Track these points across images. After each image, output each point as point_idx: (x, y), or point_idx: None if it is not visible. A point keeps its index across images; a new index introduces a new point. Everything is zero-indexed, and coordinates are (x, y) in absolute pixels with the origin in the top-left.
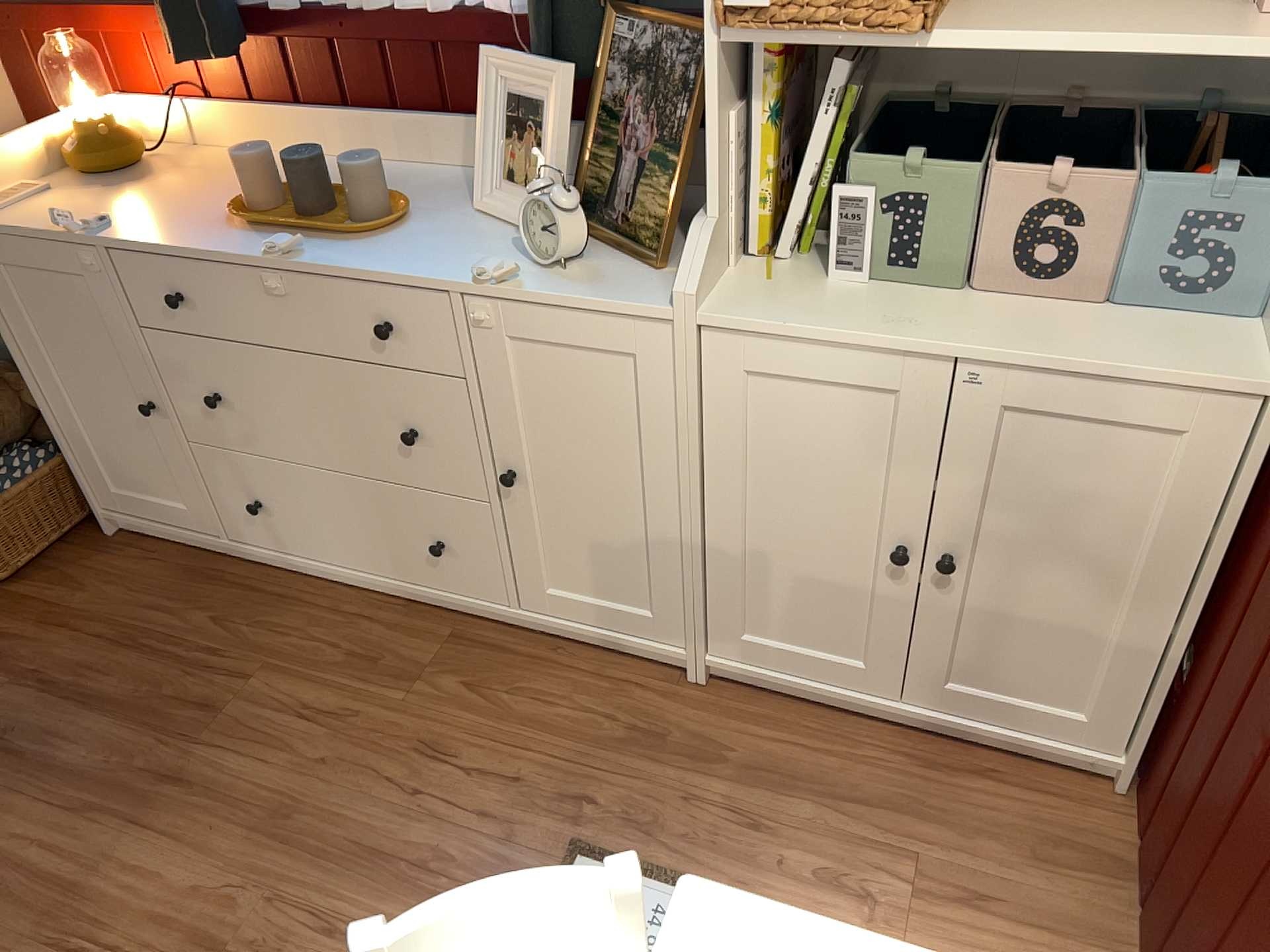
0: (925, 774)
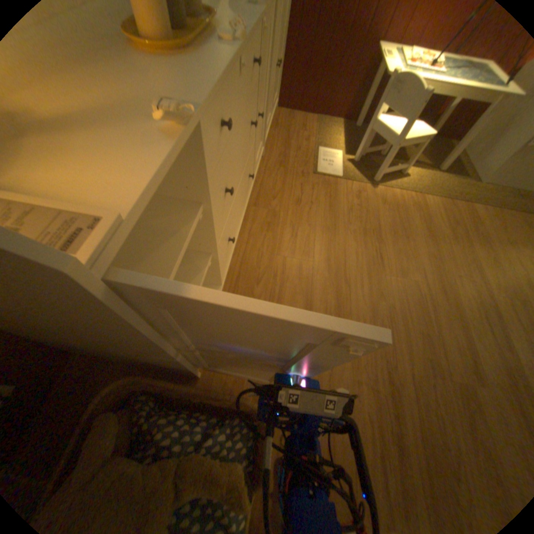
0: (279, 127)
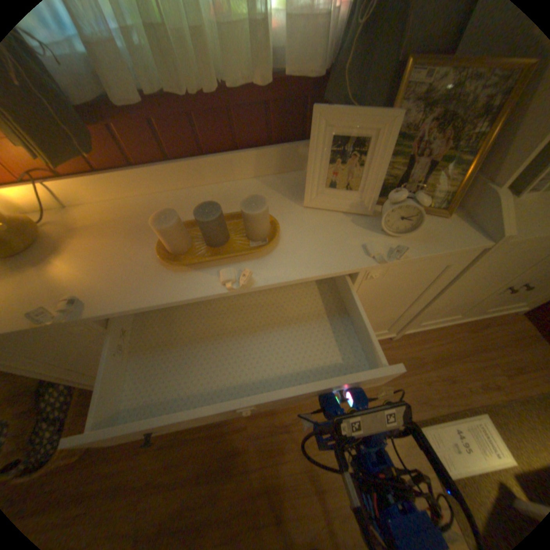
0: (479, 337)
